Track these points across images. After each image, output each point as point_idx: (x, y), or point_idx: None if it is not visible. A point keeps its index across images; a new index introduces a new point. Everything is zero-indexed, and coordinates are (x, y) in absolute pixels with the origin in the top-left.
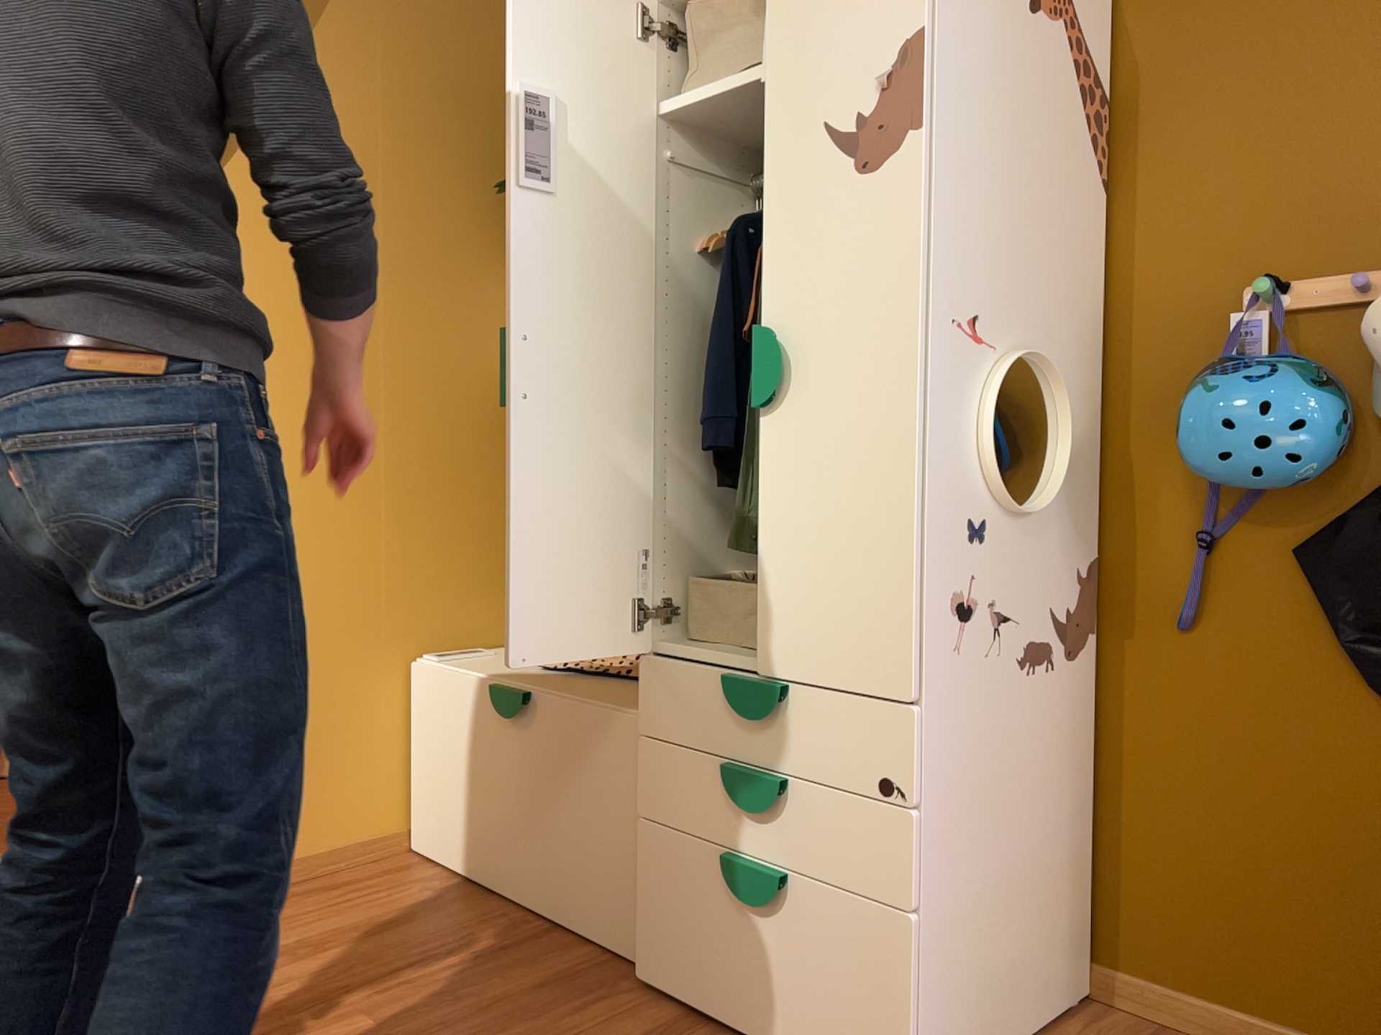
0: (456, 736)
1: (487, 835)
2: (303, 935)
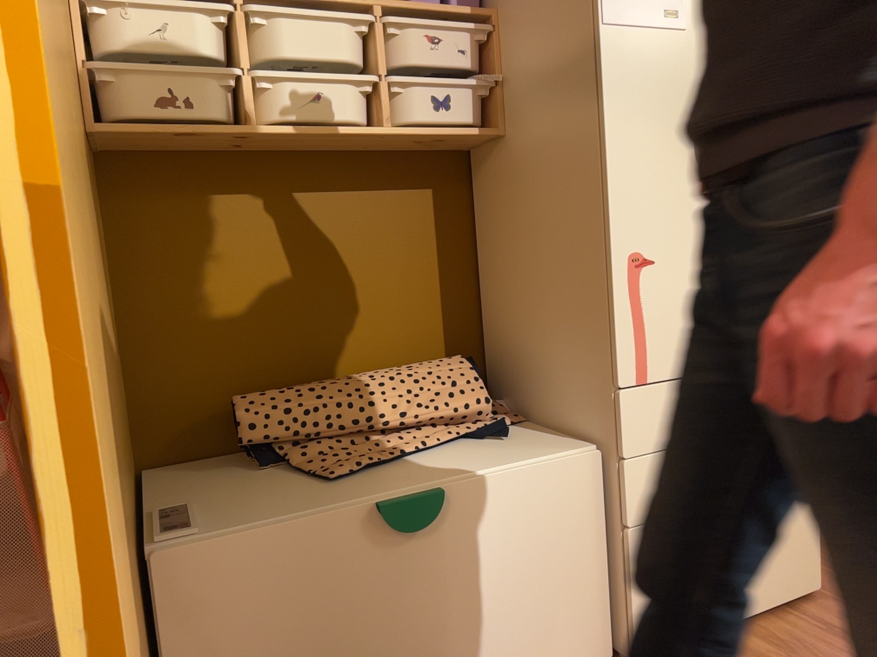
0: (292, 609)
1: None
2: None
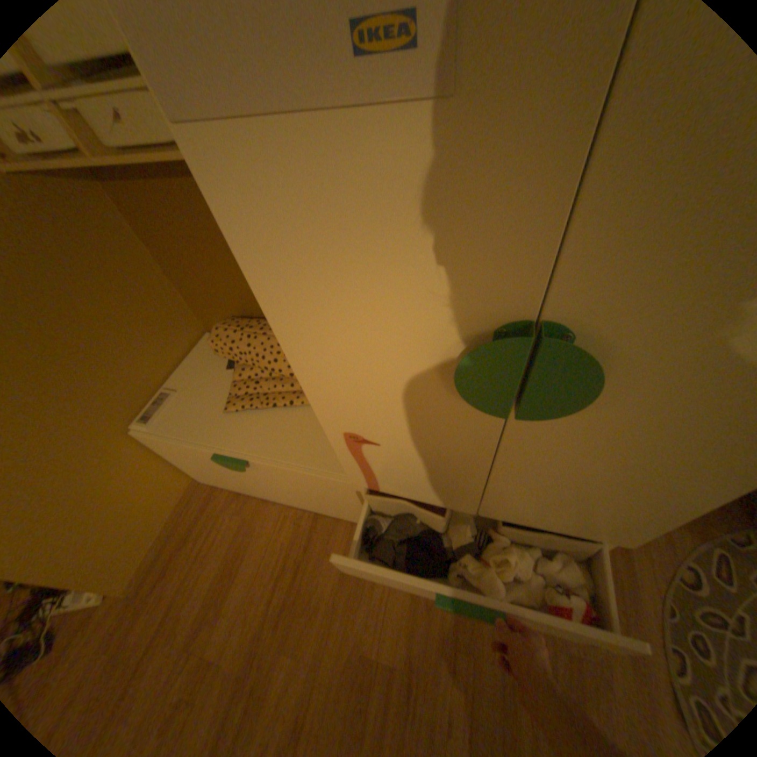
0: (198, 461)
1: (251, 488)
2: (200, 597)
